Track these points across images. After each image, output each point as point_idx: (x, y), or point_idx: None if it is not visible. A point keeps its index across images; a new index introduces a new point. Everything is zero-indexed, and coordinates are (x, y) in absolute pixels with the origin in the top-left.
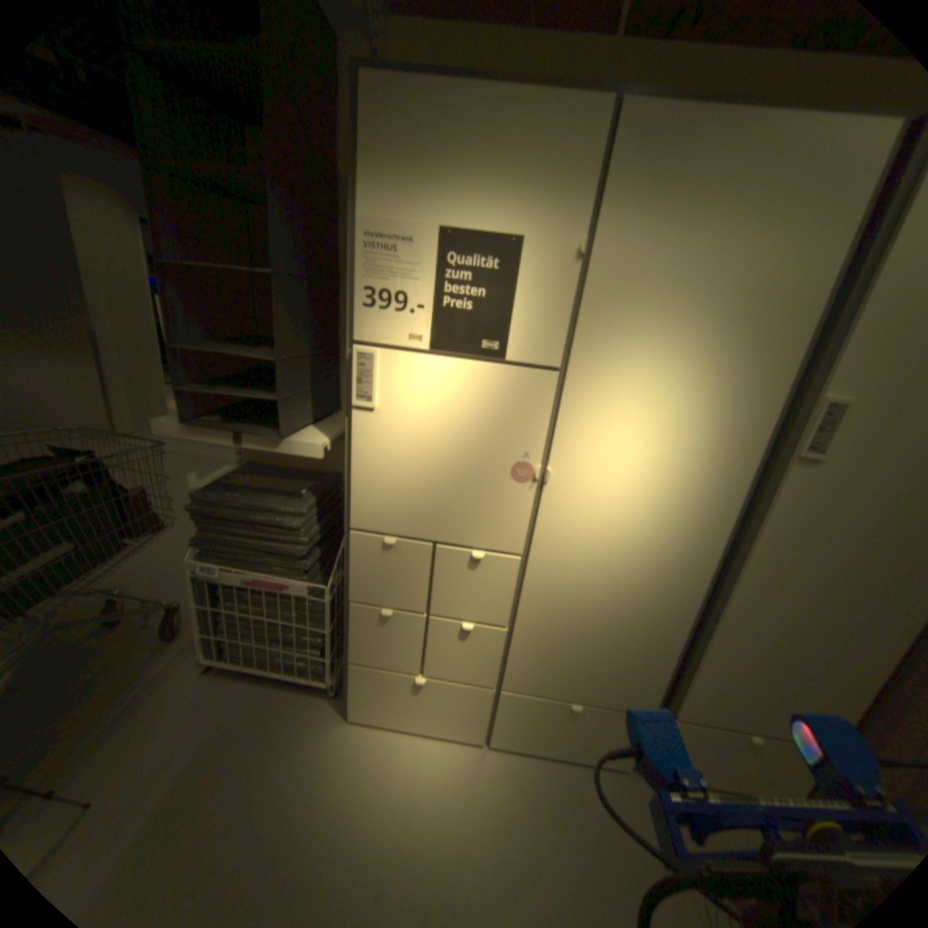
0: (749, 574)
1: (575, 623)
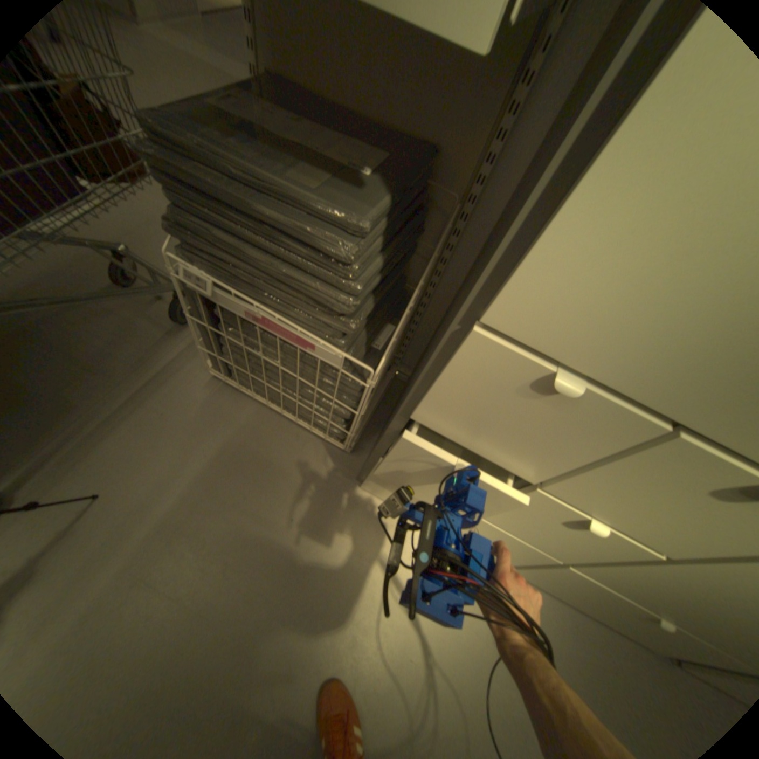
0: None
1: None
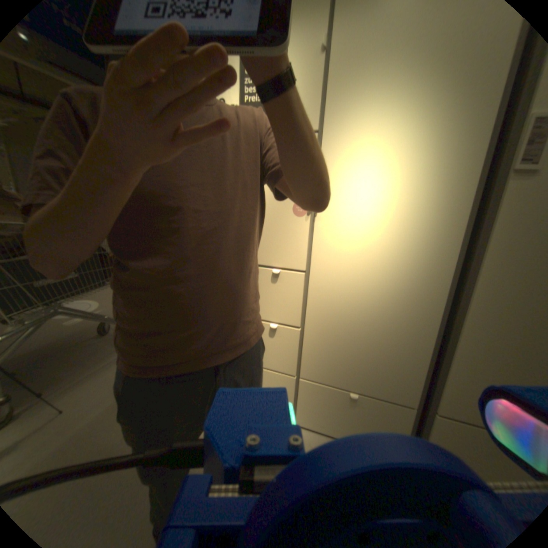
0: (483, 279)
1: (347, 325)
